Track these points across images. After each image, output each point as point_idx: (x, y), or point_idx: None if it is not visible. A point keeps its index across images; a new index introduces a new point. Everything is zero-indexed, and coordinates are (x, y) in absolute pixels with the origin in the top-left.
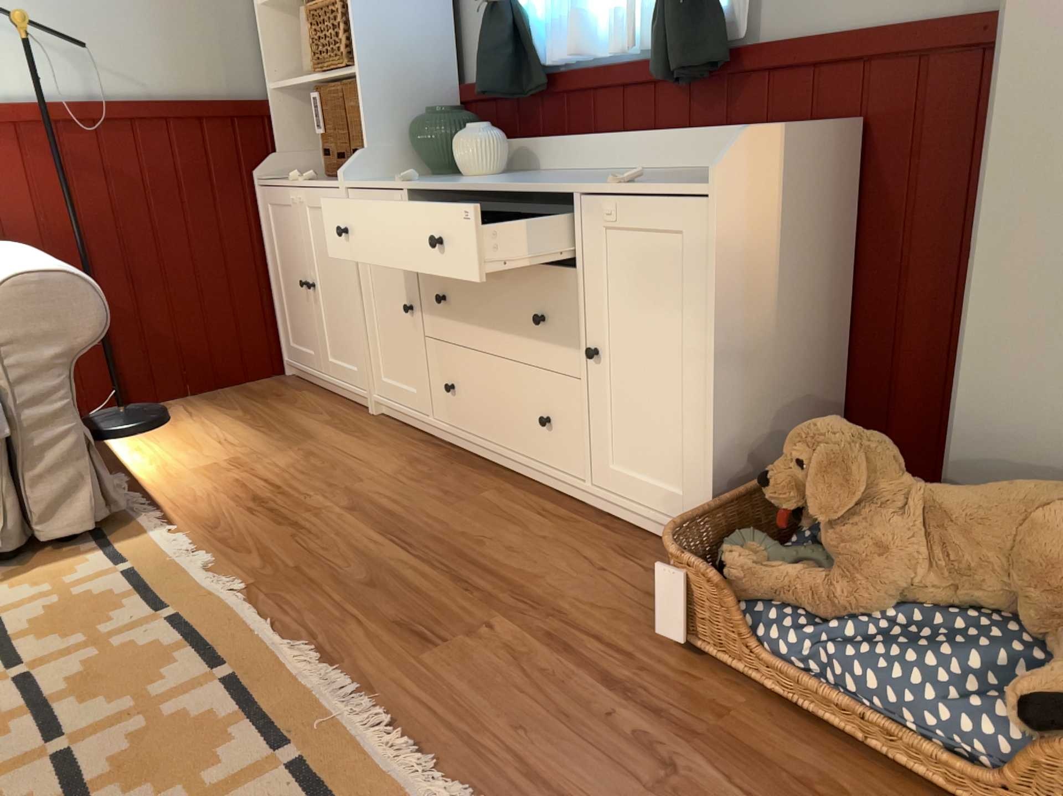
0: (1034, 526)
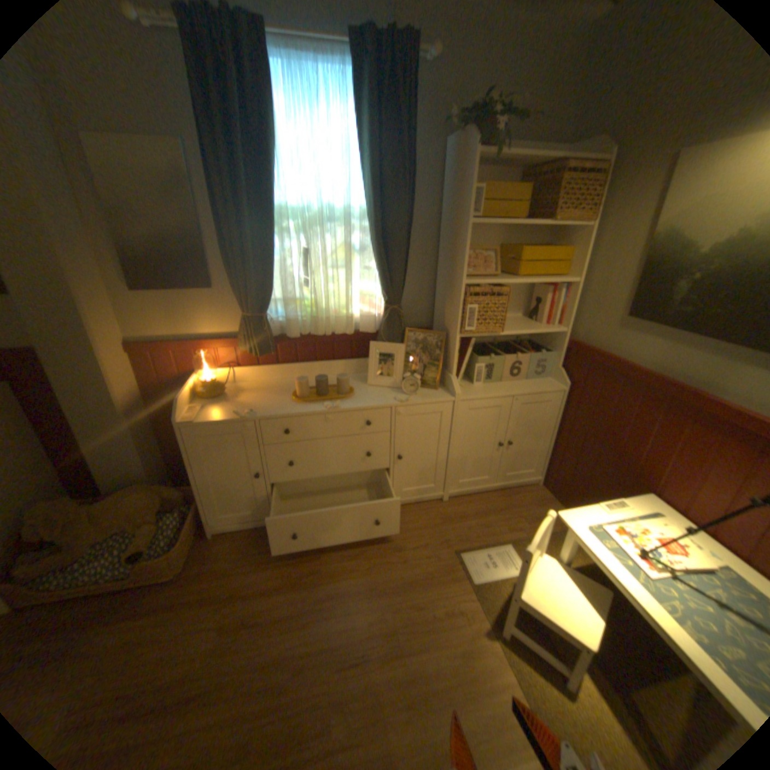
0: (120, 508)
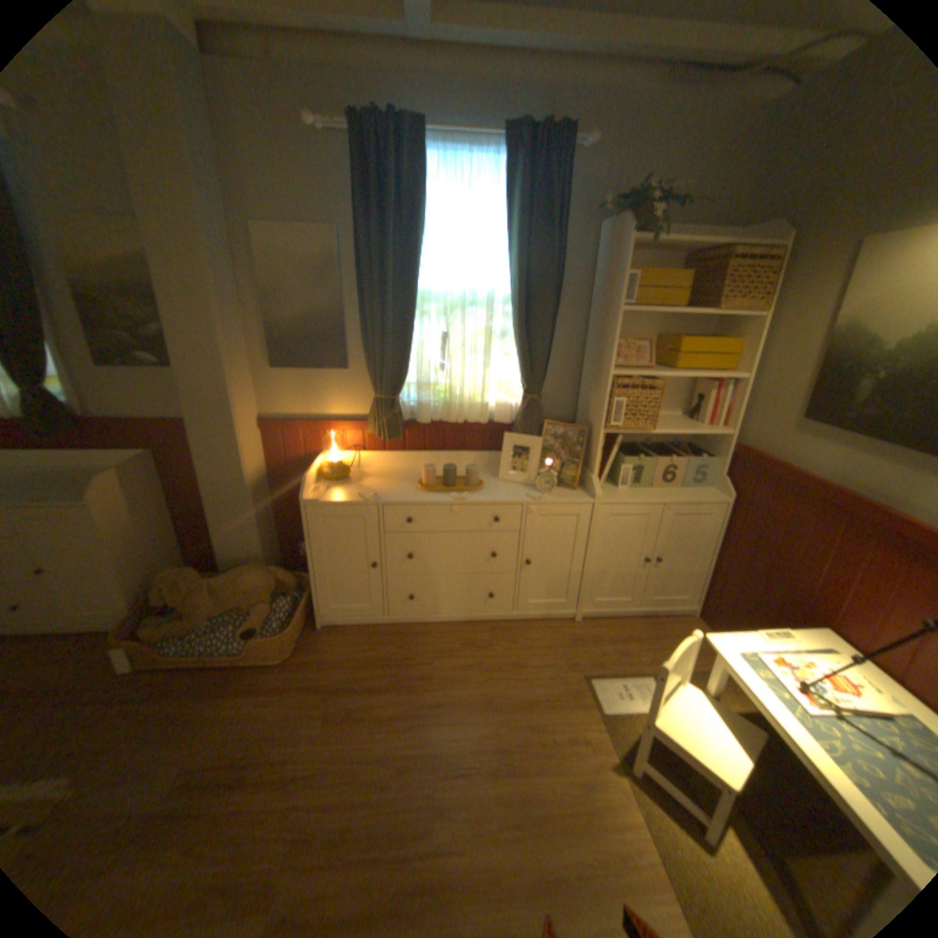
0: (239, 584)
